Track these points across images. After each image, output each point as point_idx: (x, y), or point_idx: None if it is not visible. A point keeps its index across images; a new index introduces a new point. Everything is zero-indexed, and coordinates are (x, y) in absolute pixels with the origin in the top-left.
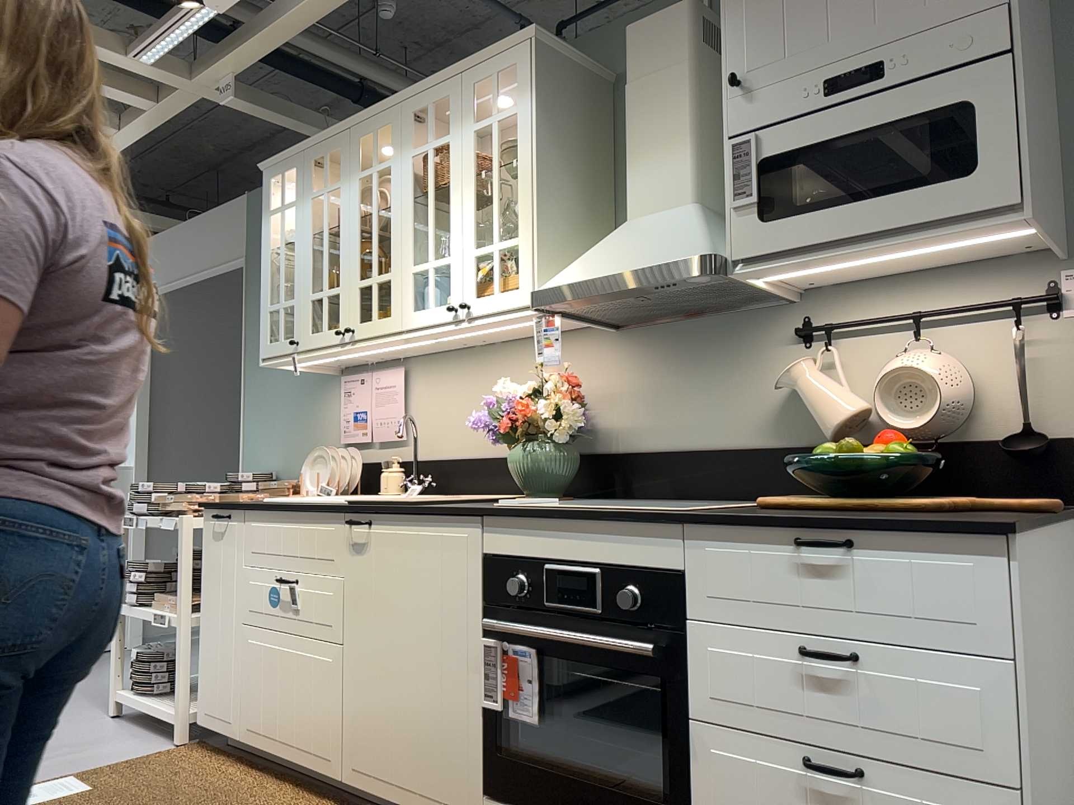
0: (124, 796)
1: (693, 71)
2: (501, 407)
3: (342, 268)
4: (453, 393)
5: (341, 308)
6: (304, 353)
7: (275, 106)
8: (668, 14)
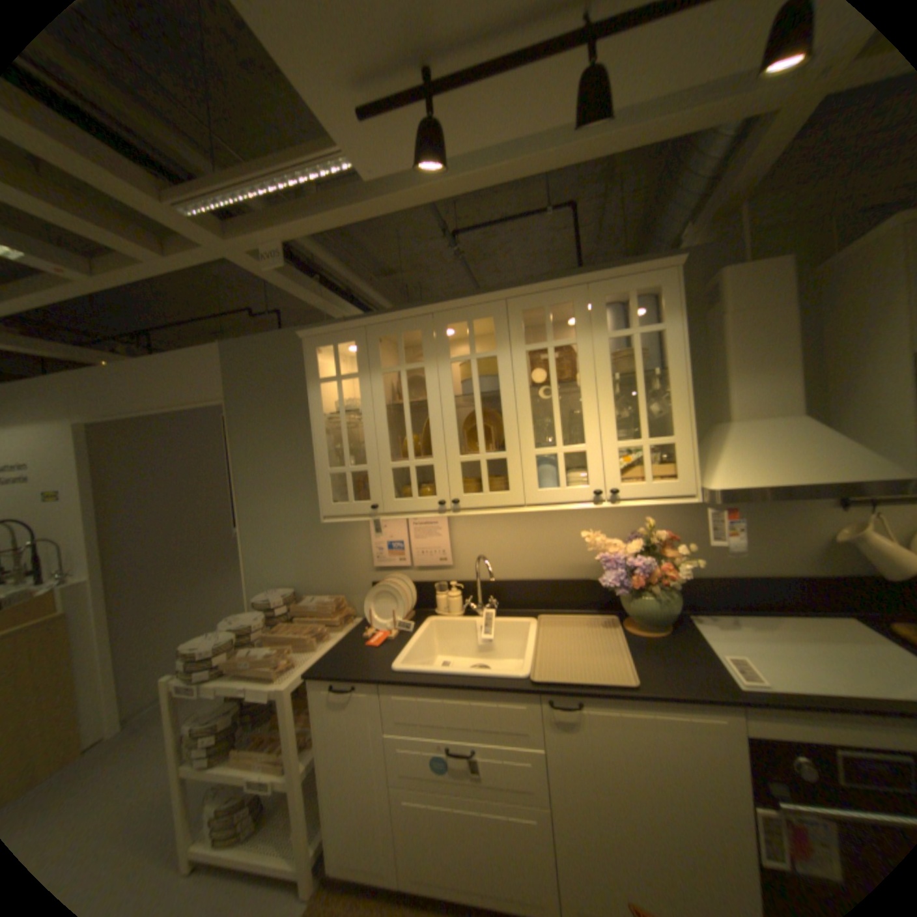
0: None
1: (800, 311)
2: (615, 562)
3: (436, 442)
4: (503, 529)
5: (439, 479)
6: (388, 515)
7: (287, 270)
8: (775, 261)
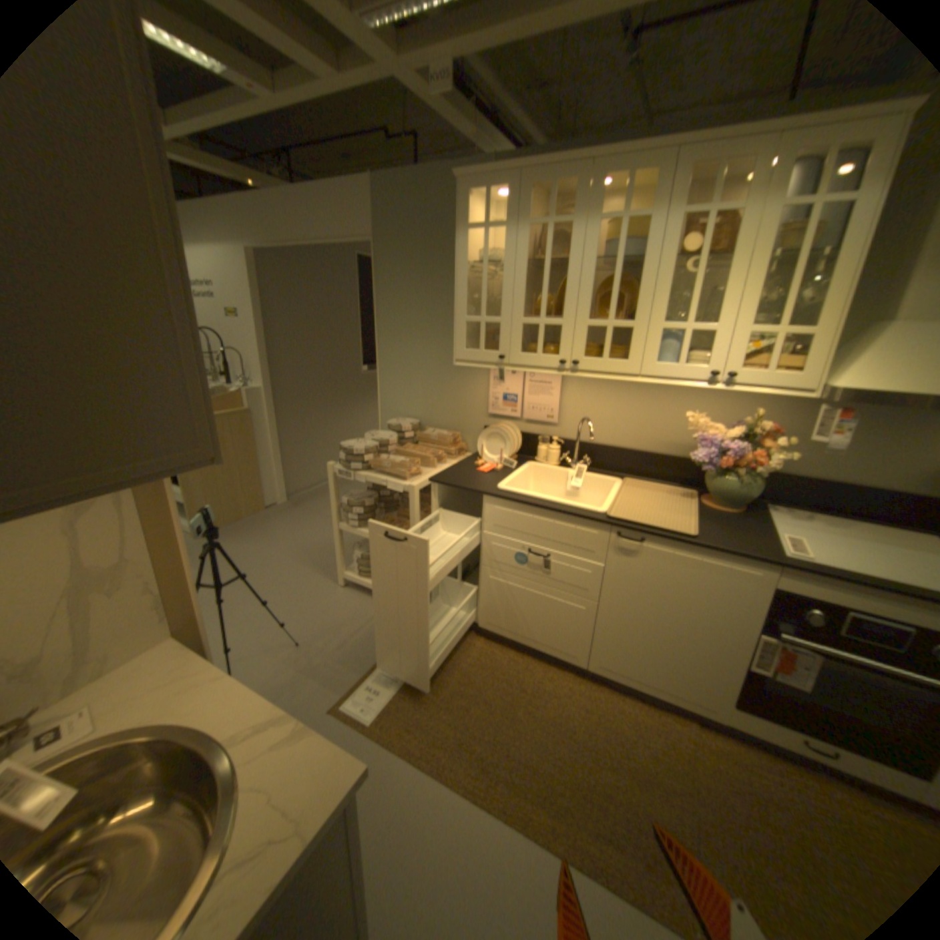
0: (437, 684)
1: None
2: (711, 442)
3: (568, 304)
4: (610, 399)
5: (564, 340)
6: (511, 368)
7: (447, 92)
8: None
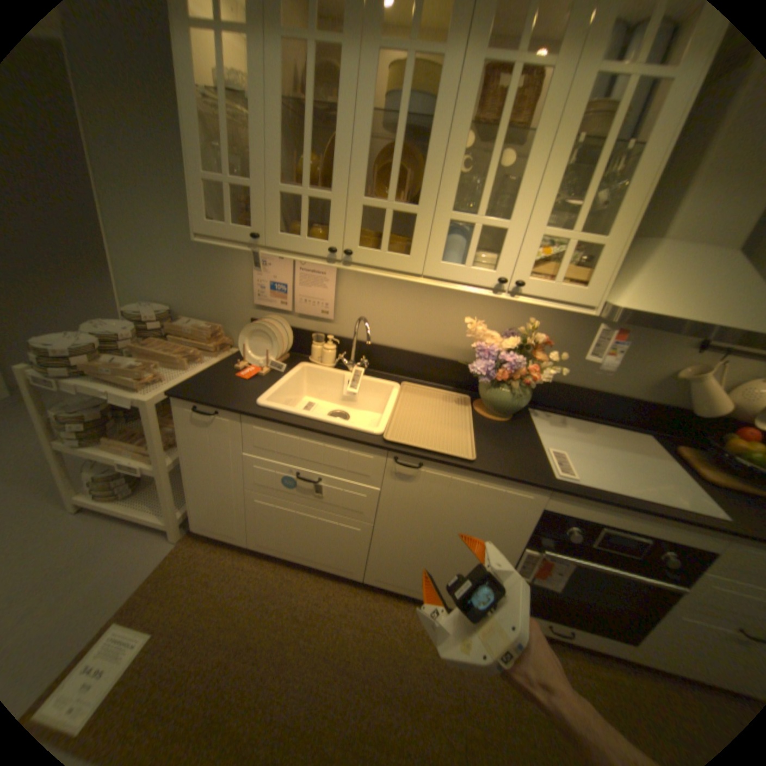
0: (190, 635)
1: None
2: (488, 352)
3: (337, 171)
4: (389, 296)
5: (334, 221)
6: (269, 251)
7: None
8: None
